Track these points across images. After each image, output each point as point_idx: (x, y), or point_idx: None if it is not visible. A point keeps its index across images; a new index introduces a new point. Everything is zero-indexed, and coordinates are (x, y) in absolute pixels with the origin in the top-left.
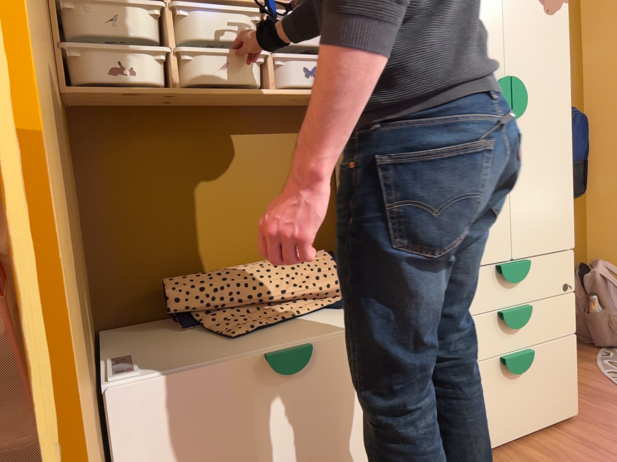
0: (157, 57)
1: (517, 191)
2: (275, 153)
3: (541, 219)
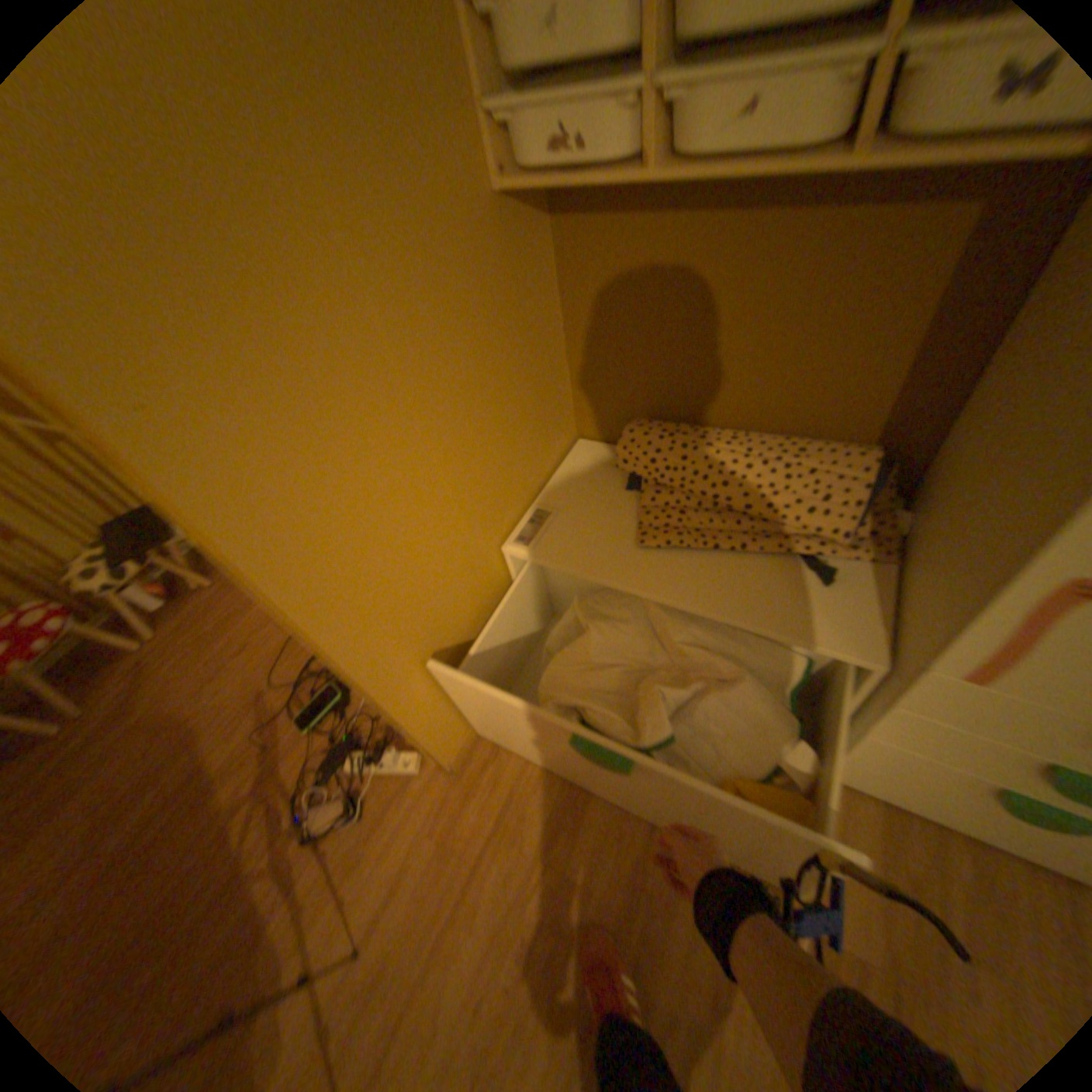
0: (622, 94)
1: None
2: (874, 253)
3: None
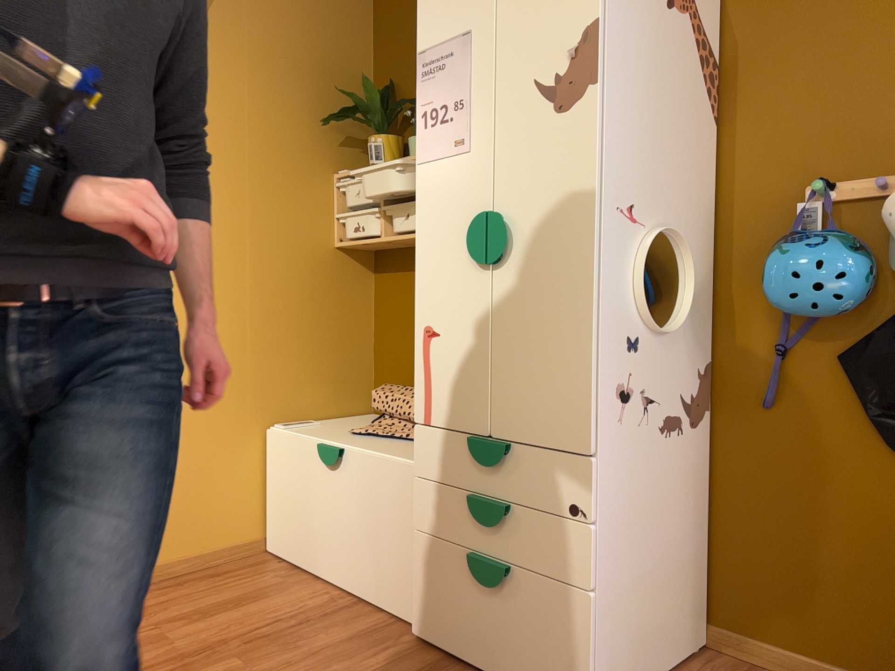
0: (376, 213)
1: (501, 352)
2: None
3: (535, 396)
